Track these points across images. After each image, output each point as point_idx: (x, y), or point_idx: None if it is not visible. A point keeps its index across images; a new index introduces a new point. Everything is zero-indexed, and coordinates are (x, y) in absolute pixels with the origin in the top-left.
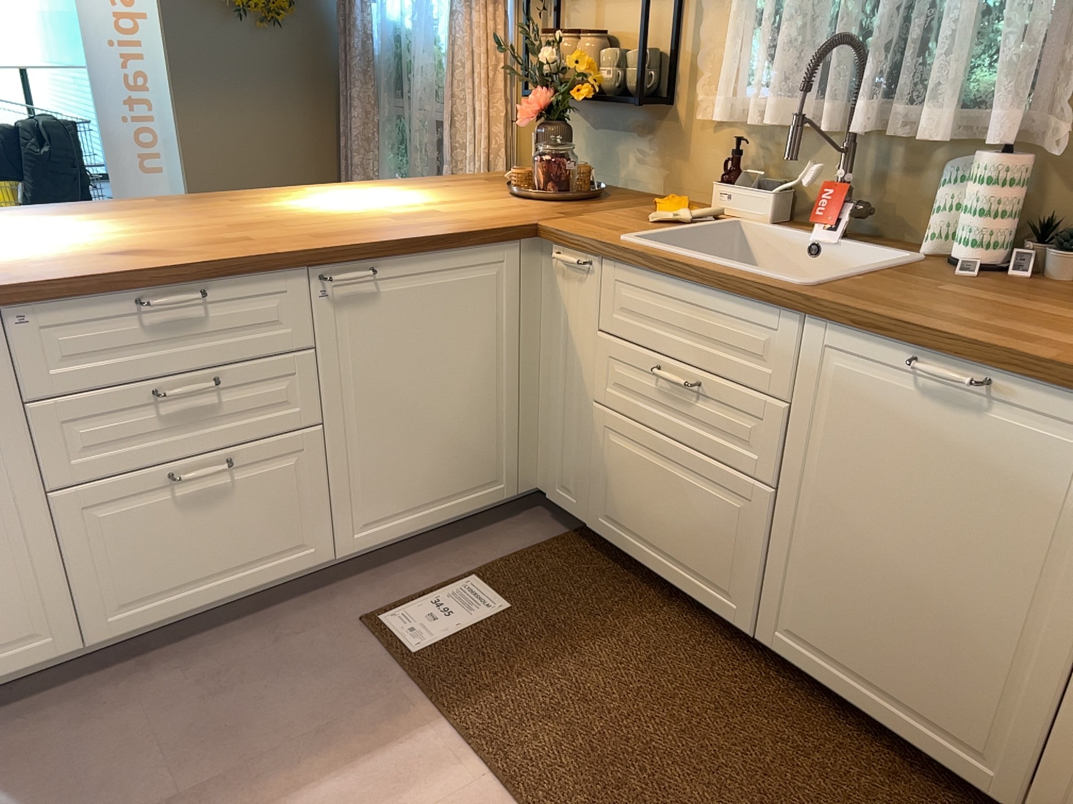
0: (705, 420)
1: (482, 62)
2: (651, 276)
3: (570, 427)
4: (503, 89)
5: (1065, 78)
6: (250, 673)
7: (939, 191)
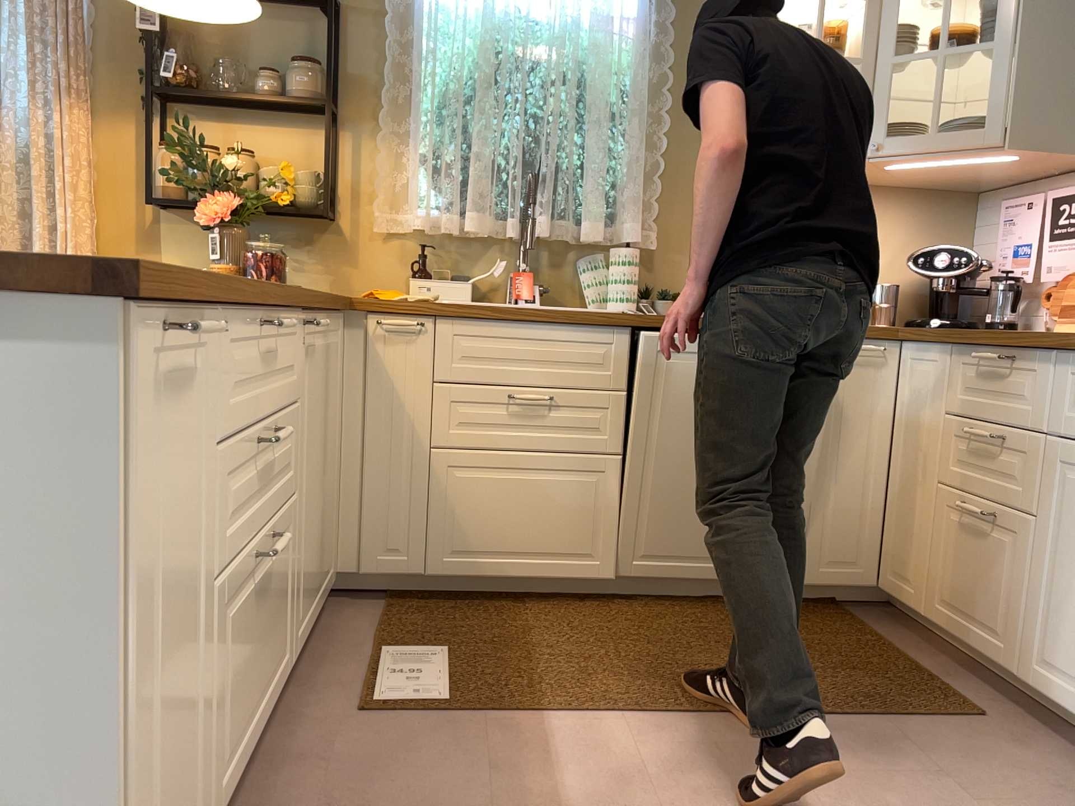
0: (559, 424)
1: (72, 165)
2: (495, 324)
3: (397, 486)
4: (95, 198)
5: (642, 207)
6: (349, 793)
7: (579, 274)
